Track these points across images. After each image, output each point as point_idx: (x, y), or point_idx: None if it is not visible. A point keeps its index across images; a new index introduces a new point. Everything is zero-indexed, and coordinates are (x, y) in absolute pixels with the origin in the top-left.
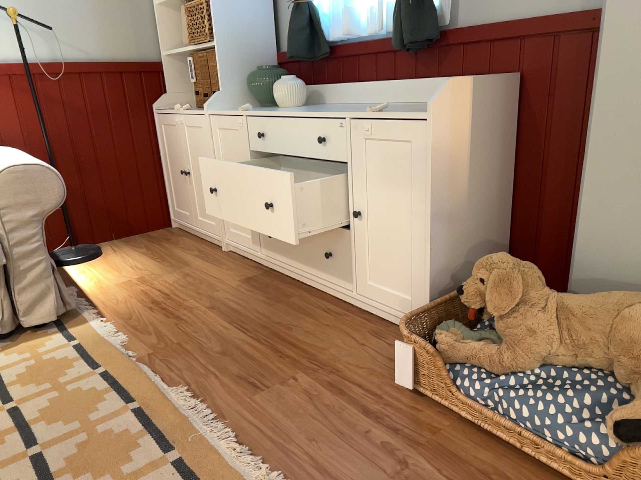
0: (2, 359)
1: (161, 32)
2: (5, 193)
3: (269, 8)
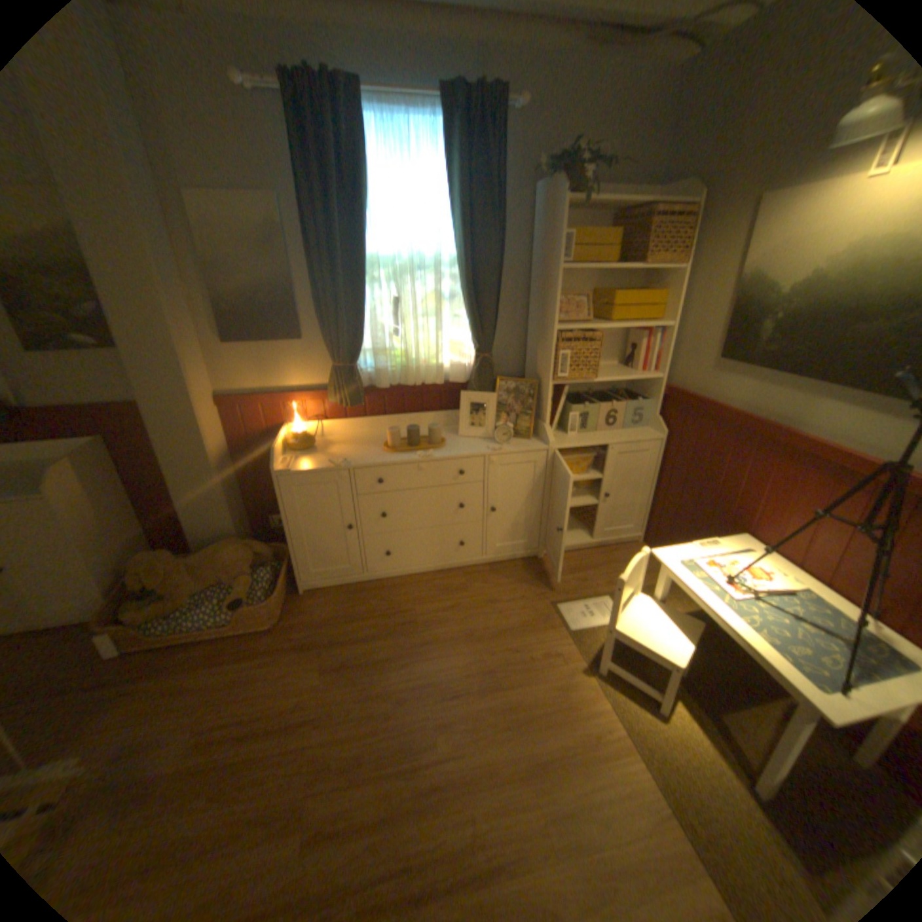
0: None
1: None
2: None
3: None
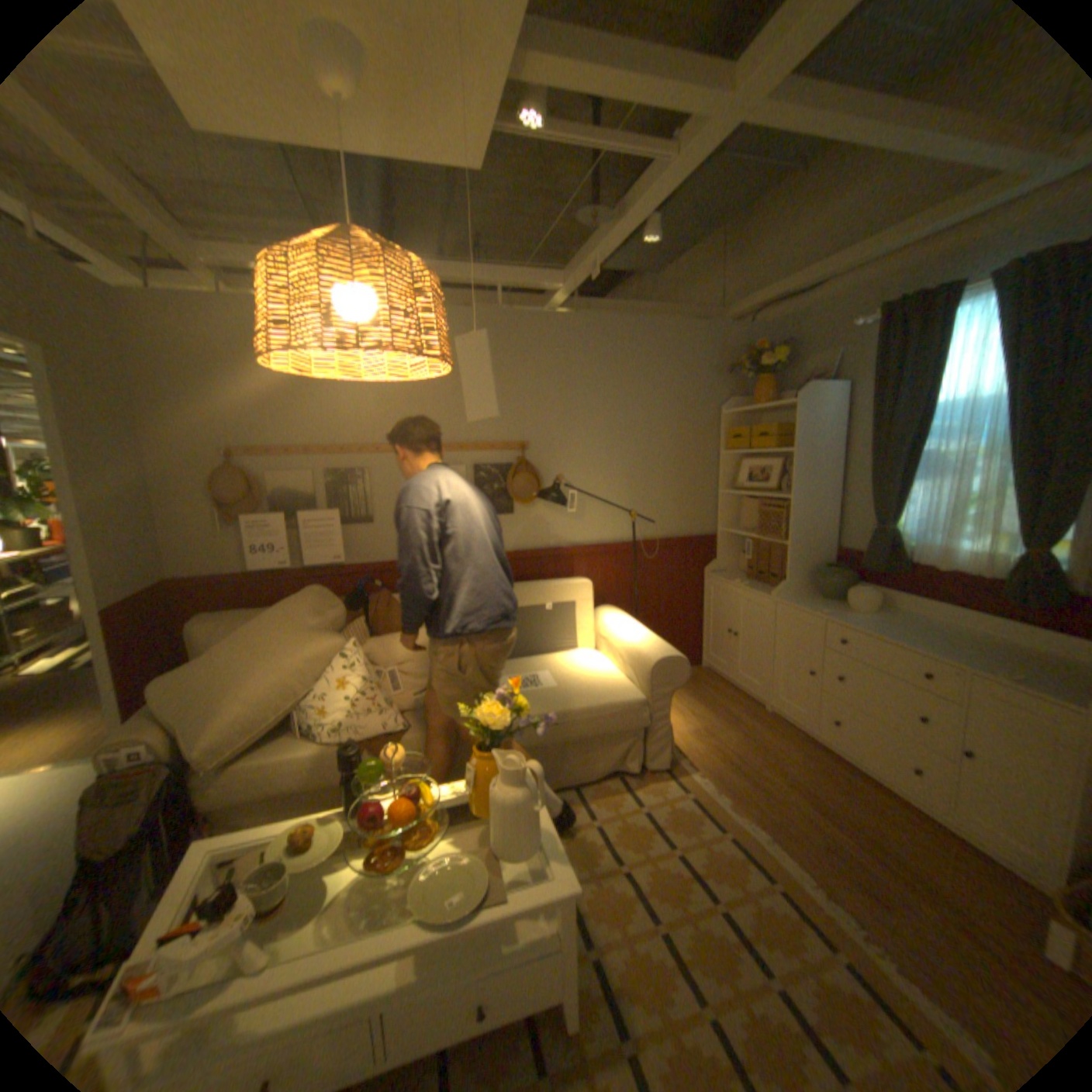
0: (642, 799)
1: (720, 511)
2: (656, 676)
3: (836, 511)
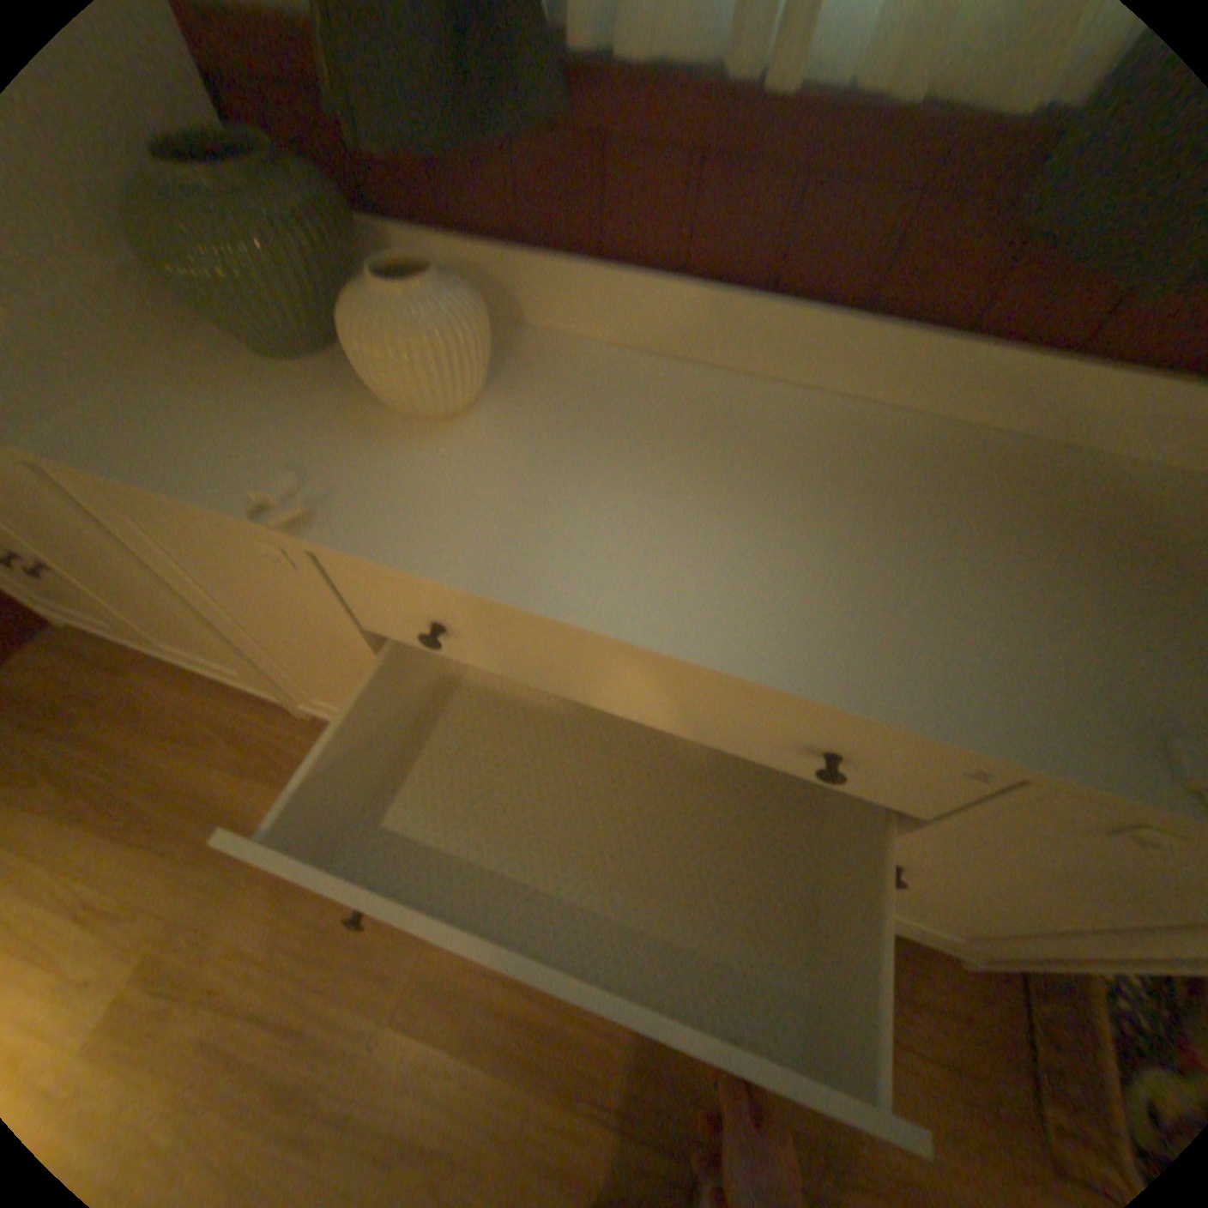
0: None
1: None
2: None
3: None
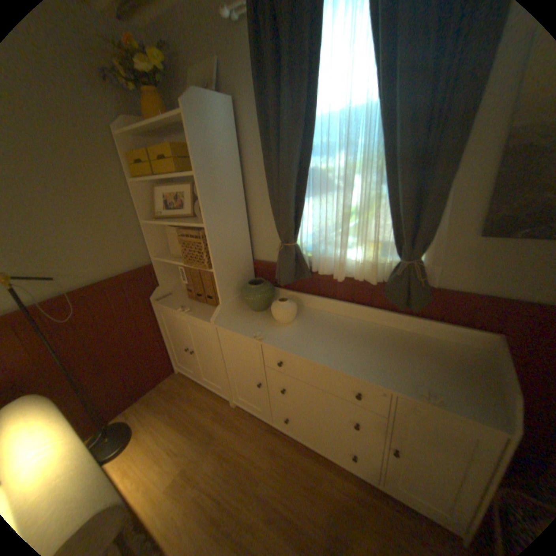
0: None
1: (149, 241)
2: None
3: (247, 230)
